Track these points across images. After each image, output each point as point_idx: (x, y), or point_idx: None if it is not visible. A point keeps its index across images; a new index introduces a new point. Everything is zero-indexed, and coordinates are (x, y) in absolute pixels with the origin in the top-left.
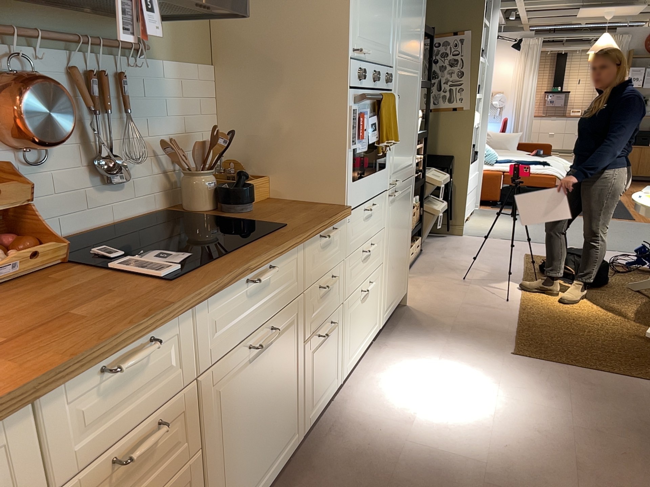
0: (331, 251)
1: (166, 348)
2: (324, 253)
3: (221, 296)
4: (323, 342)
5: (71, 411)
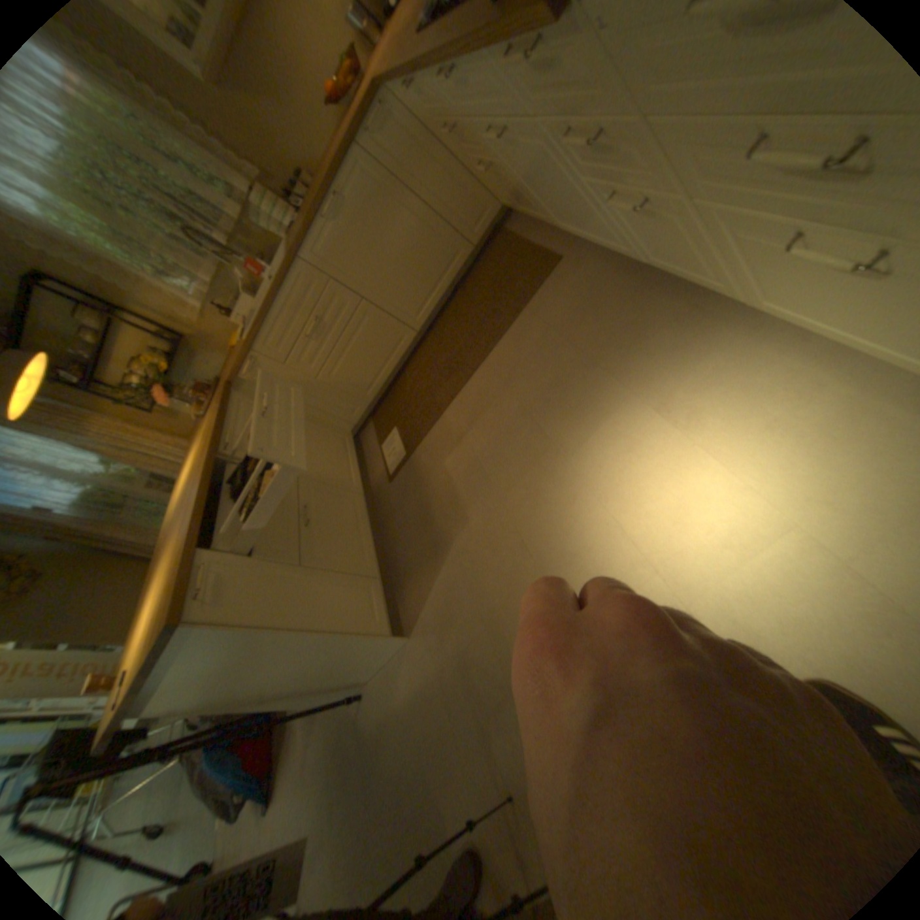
0: (569, 79)
1: (425, 85)
2: (545, 77)
3: (430, 70)
4: (638, 206)
5: (410, 89)
